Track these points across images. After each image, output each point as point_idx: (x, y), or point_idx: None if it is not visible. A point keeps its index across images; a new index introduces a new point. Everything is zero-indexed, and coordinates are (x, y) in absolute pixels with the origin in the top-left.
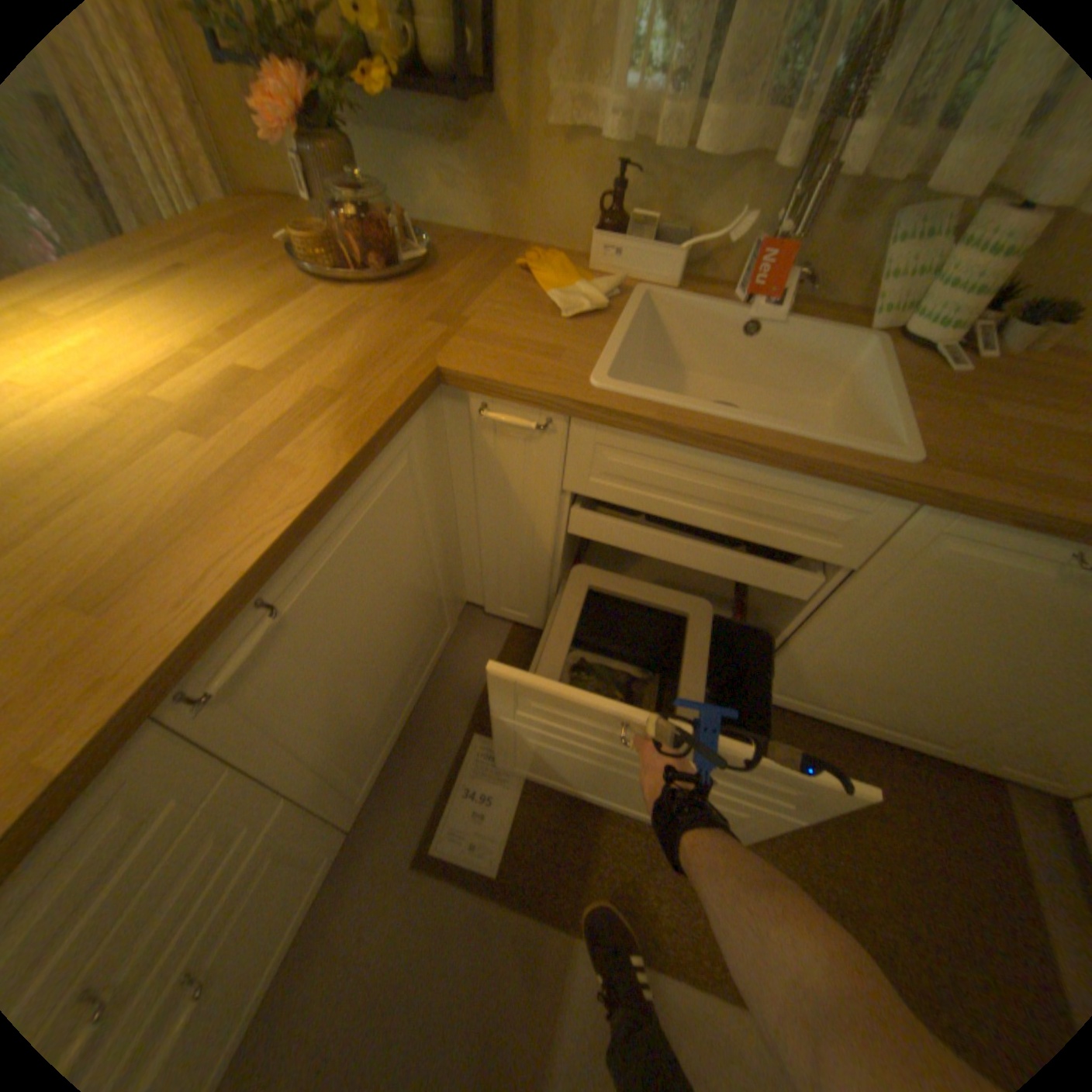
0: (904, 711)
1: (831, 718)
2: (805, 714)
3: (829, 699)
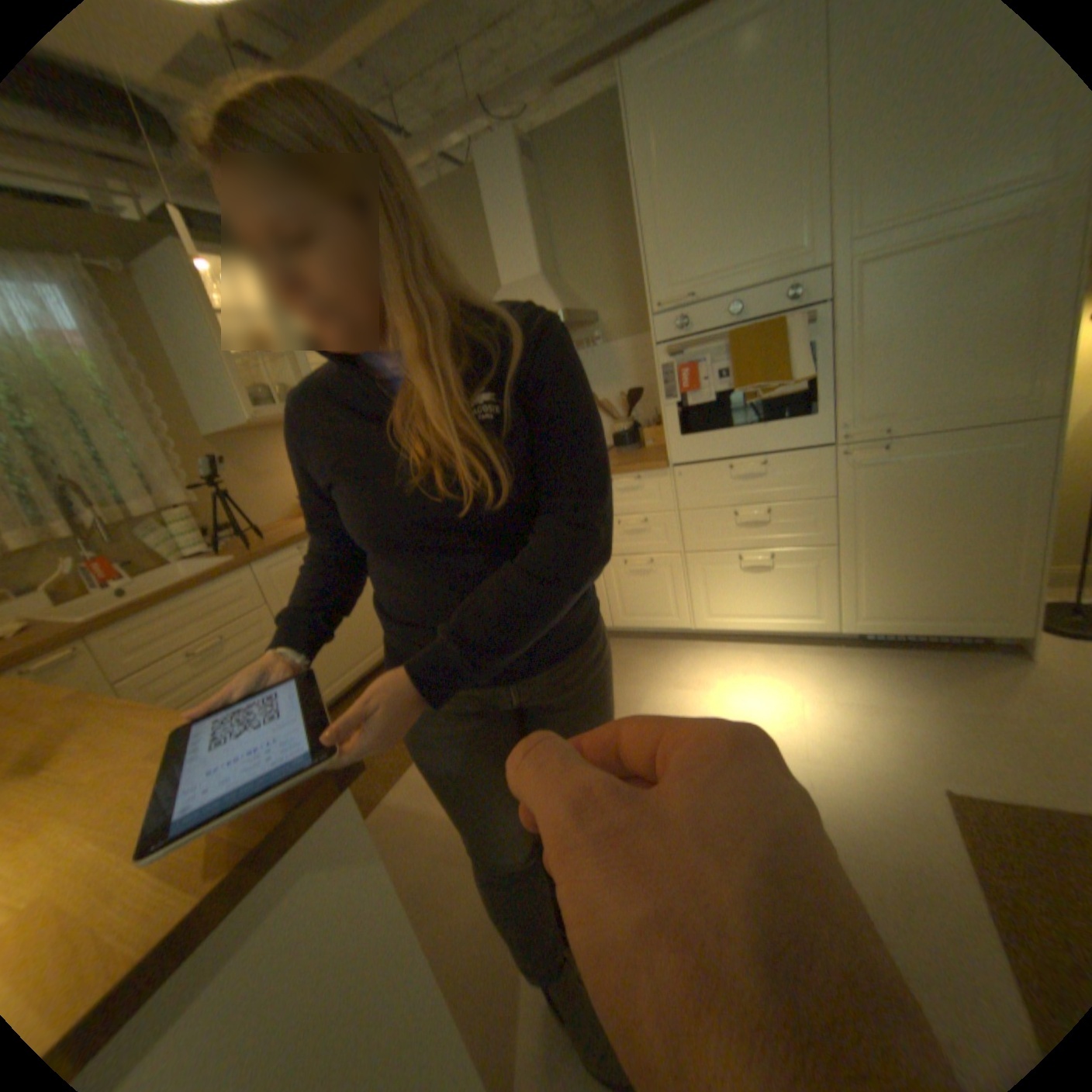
0: (355, 641)
1: (350, 676)
2: (344, 687)
3: (336, 666)
